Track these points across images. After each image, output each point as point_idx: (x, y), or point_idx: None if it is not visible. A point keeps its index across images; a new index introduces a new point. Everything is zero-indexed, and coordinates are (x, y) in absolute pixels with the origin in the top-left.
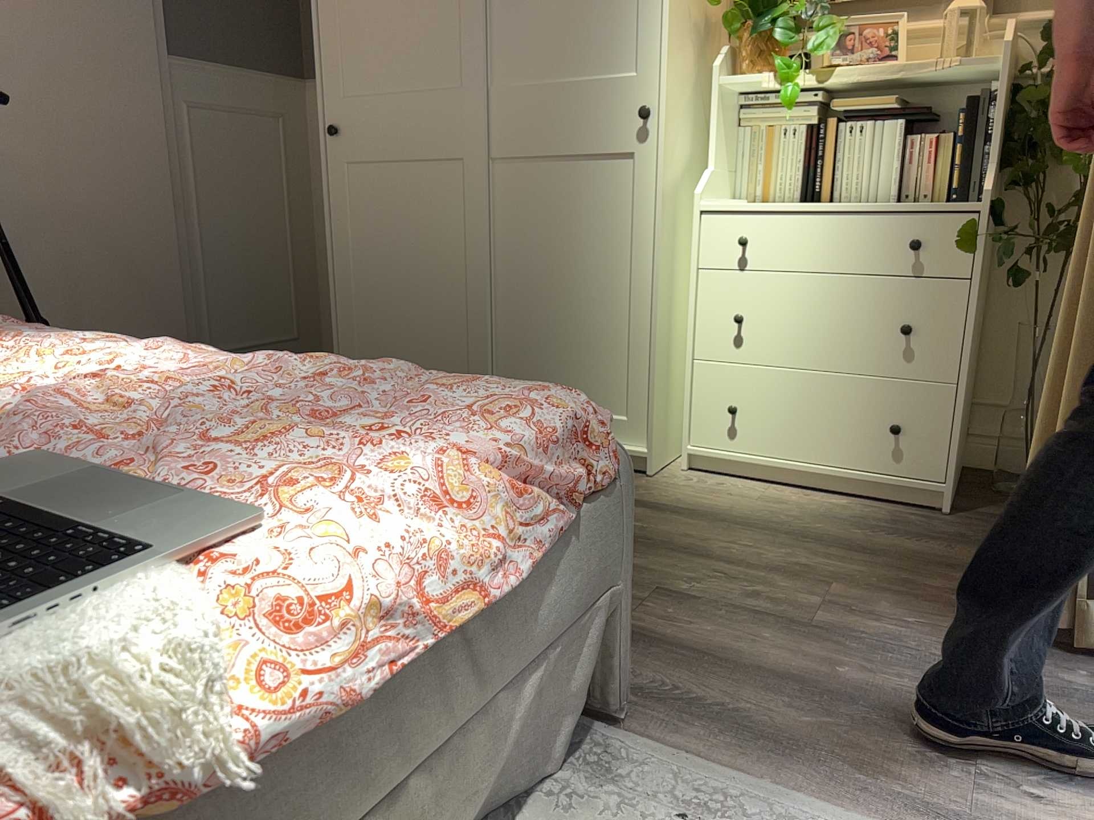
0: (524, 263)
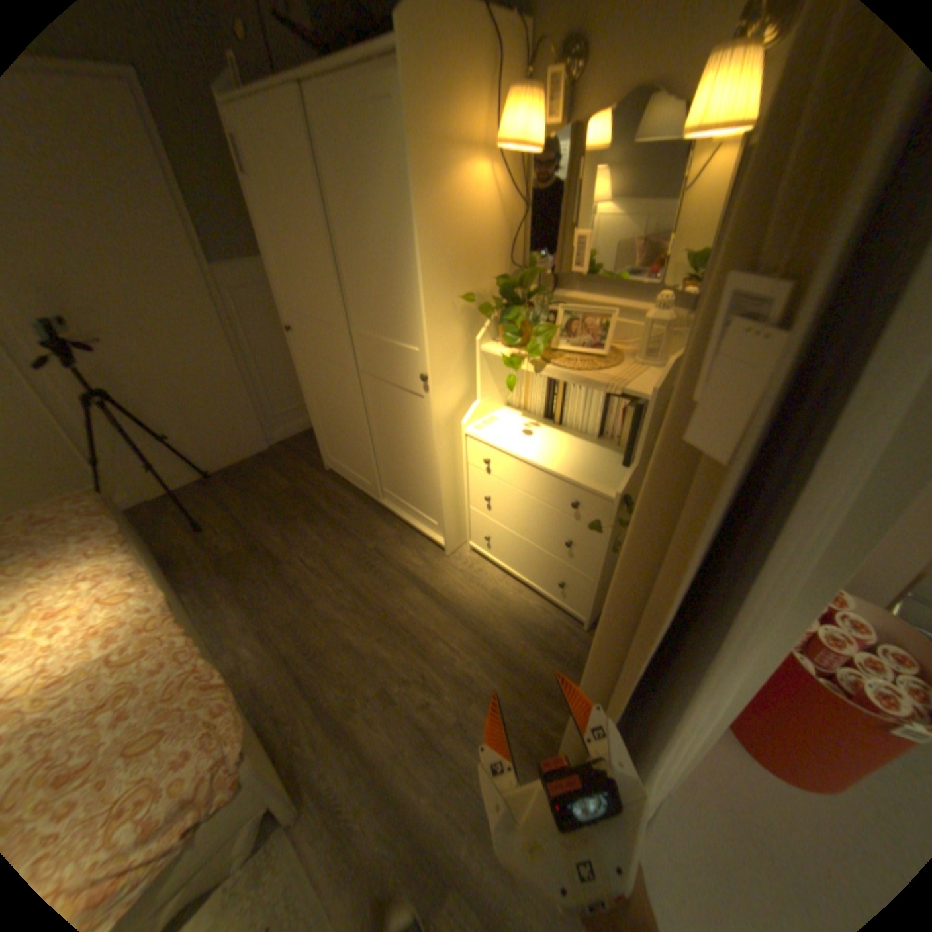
0: (385, 431)
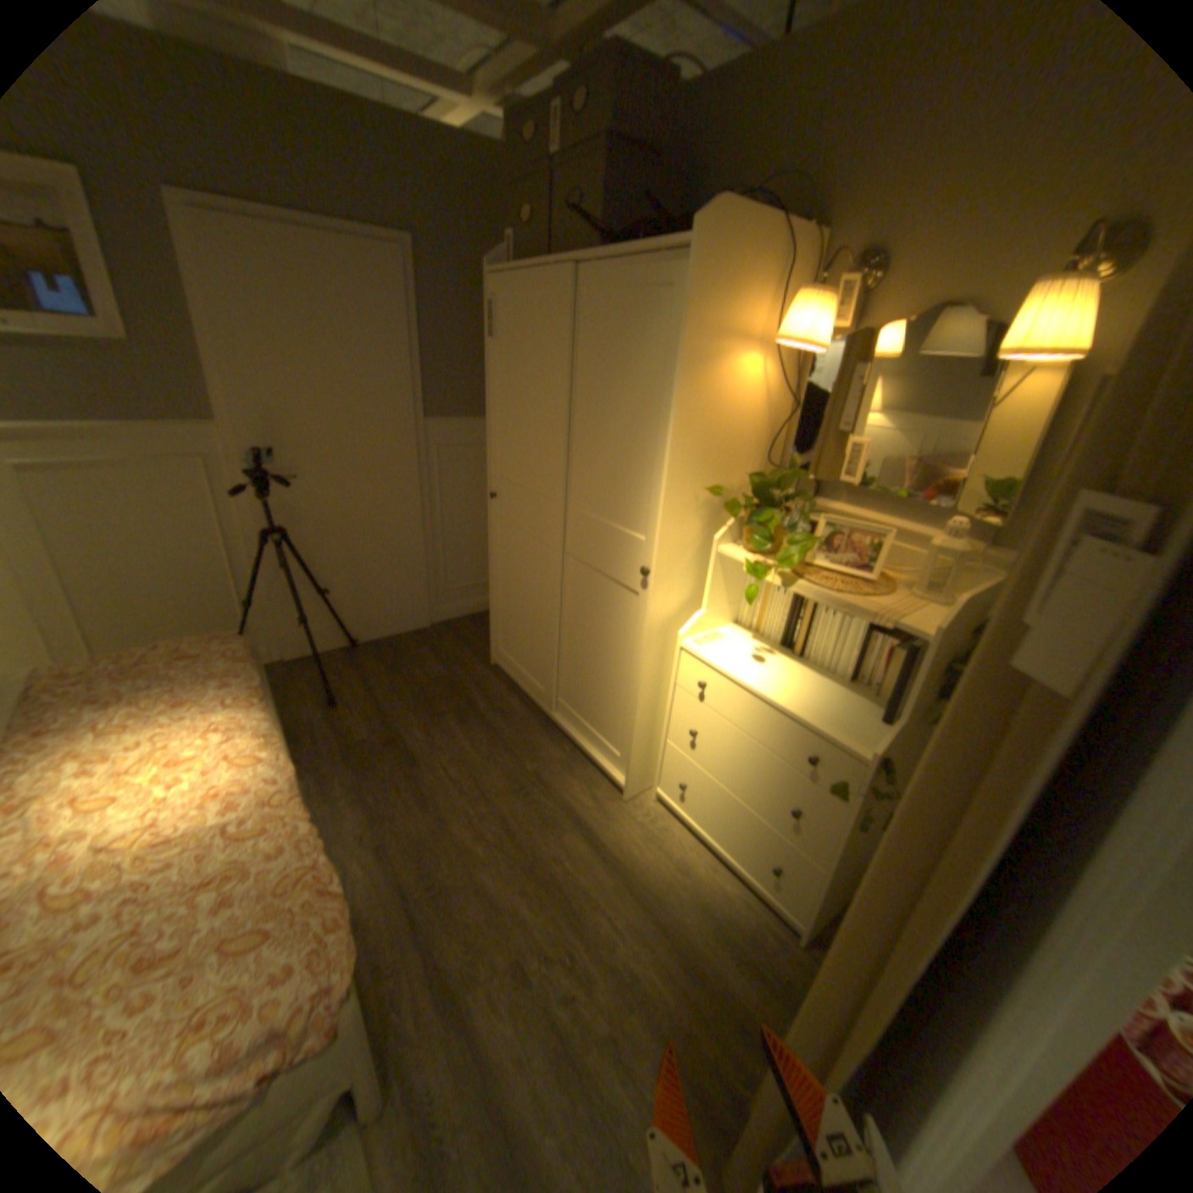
0: (578, 626)
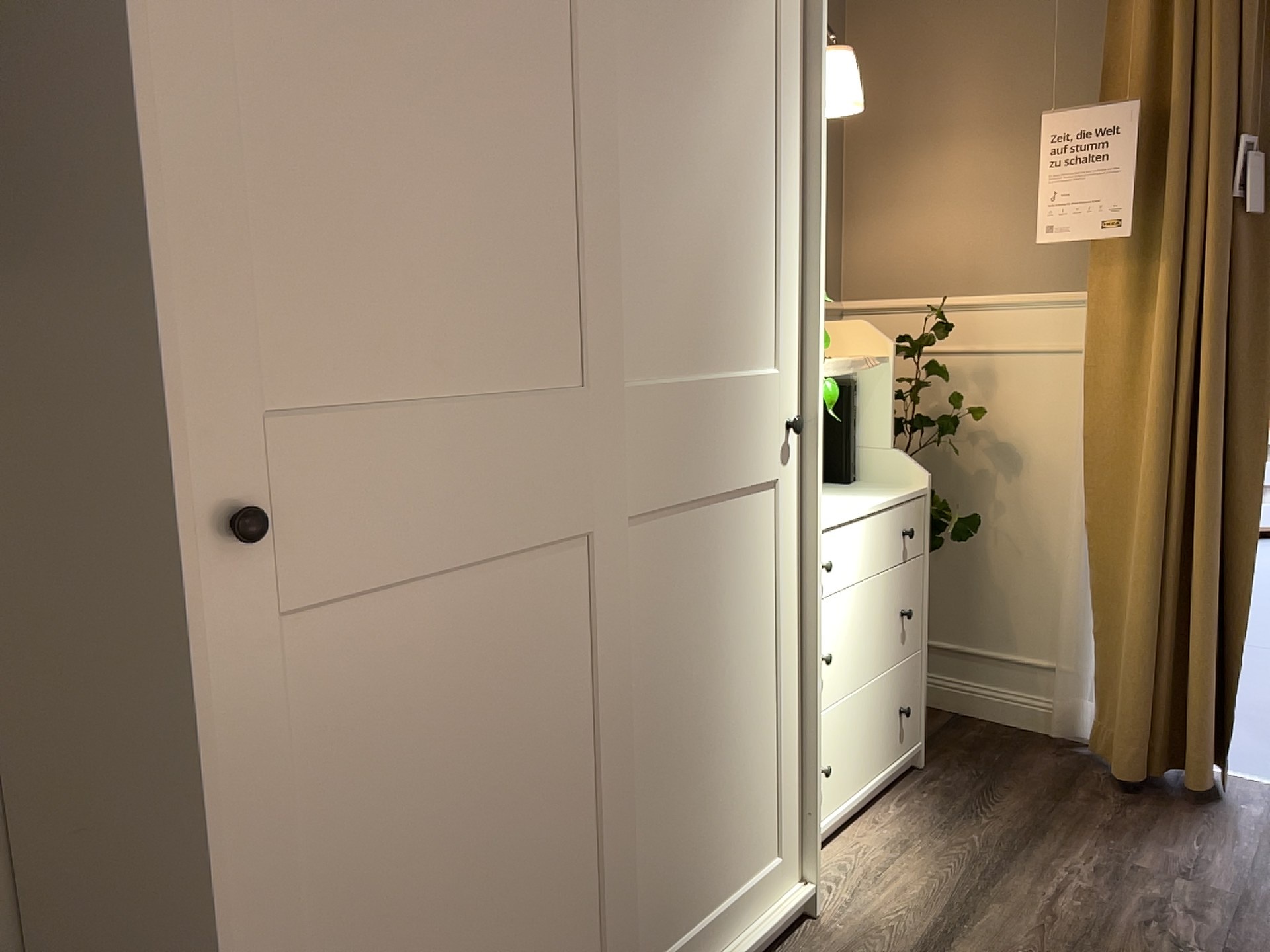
0: (664, 677)
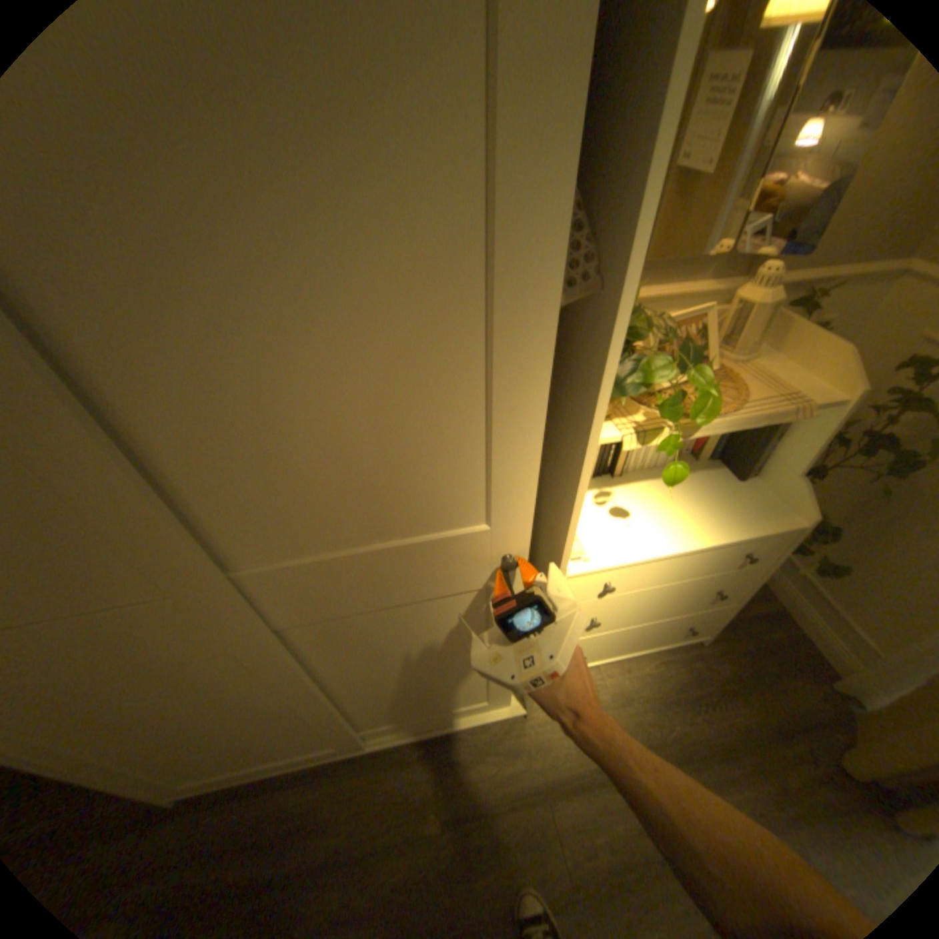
0: (367, 675)
